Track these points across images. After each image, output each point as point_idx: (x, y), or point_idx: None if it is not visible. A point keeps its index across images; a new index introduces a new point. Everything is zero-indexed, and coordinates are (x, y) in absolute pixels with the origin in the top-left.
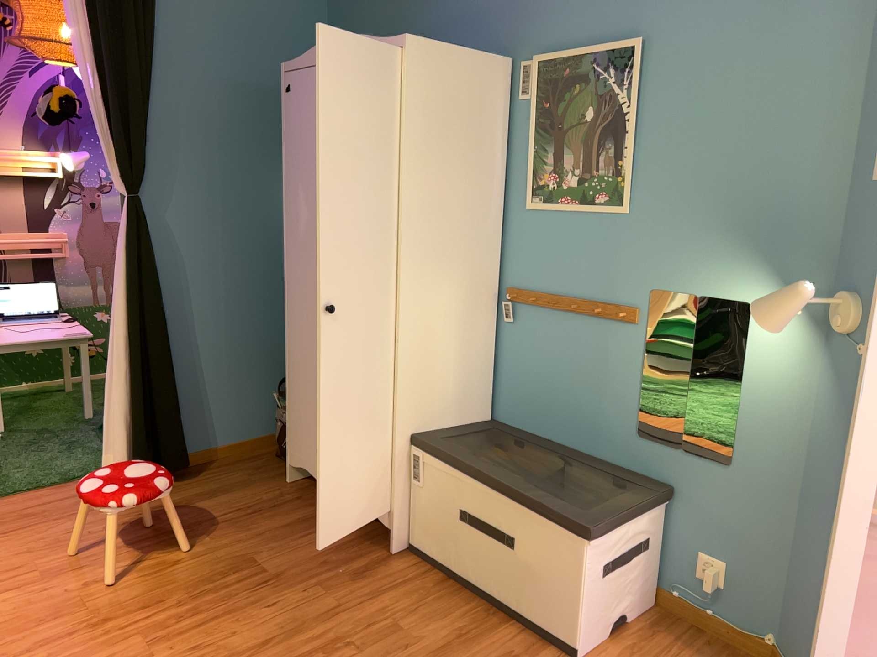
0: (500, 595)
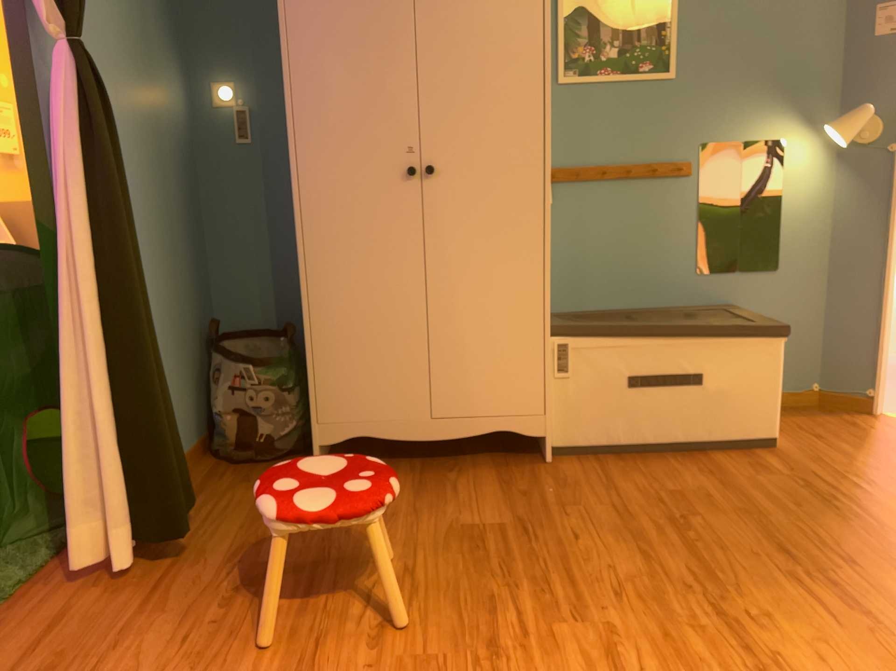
0: (687, 434)
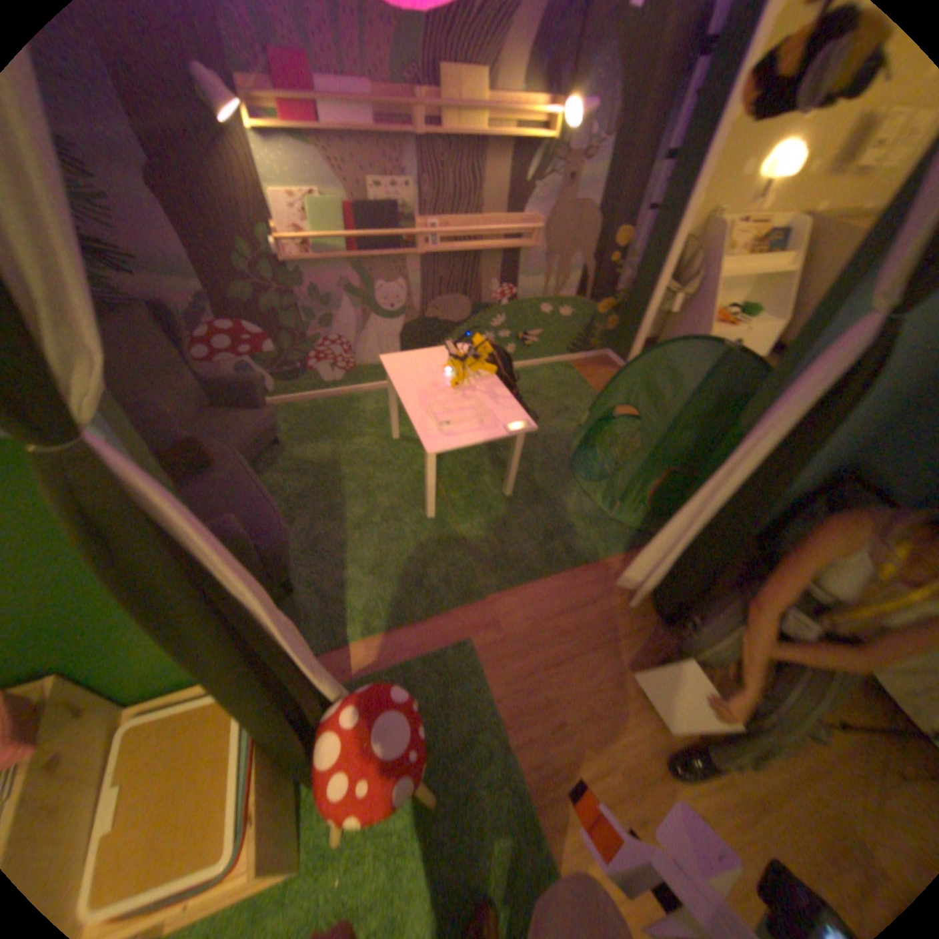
0: None
